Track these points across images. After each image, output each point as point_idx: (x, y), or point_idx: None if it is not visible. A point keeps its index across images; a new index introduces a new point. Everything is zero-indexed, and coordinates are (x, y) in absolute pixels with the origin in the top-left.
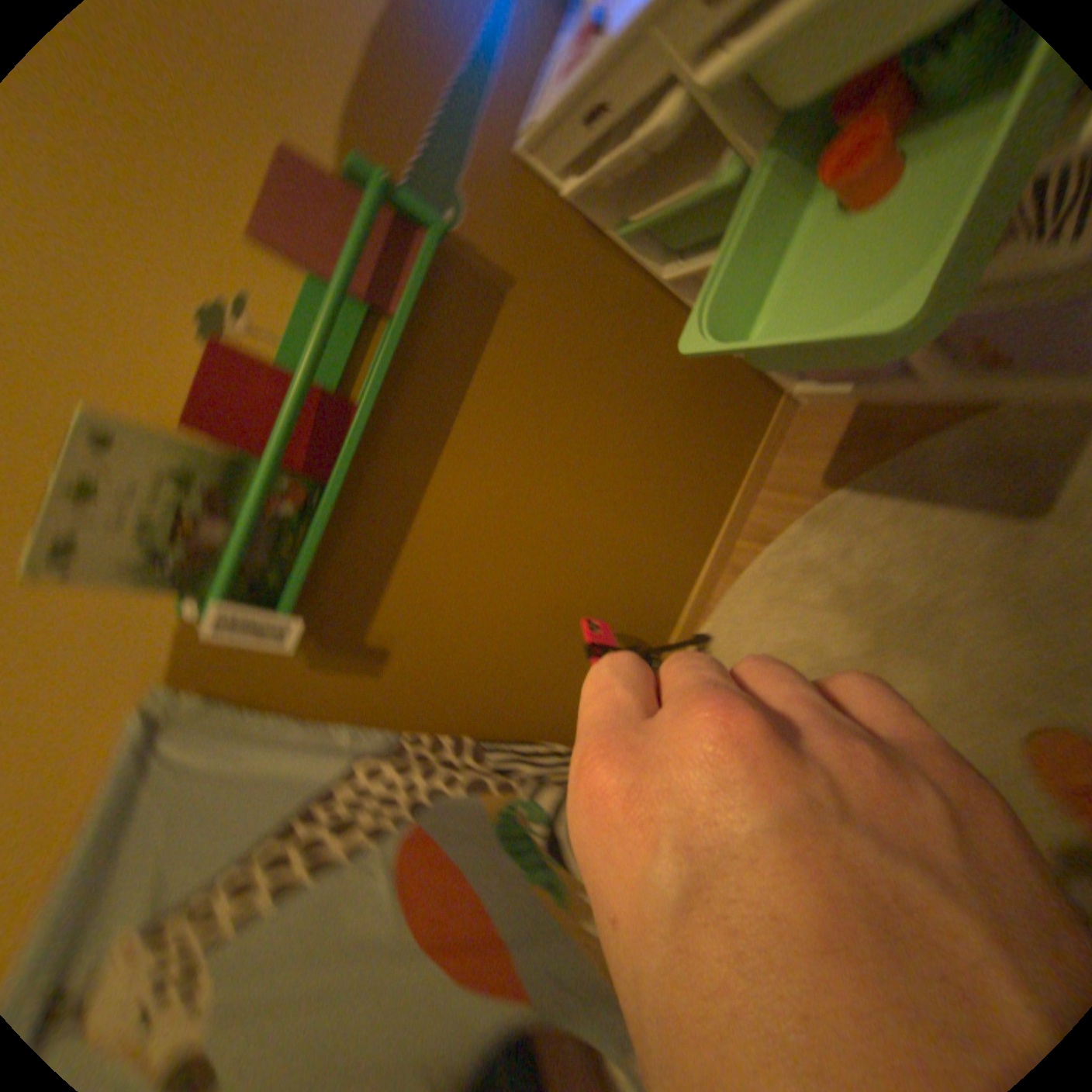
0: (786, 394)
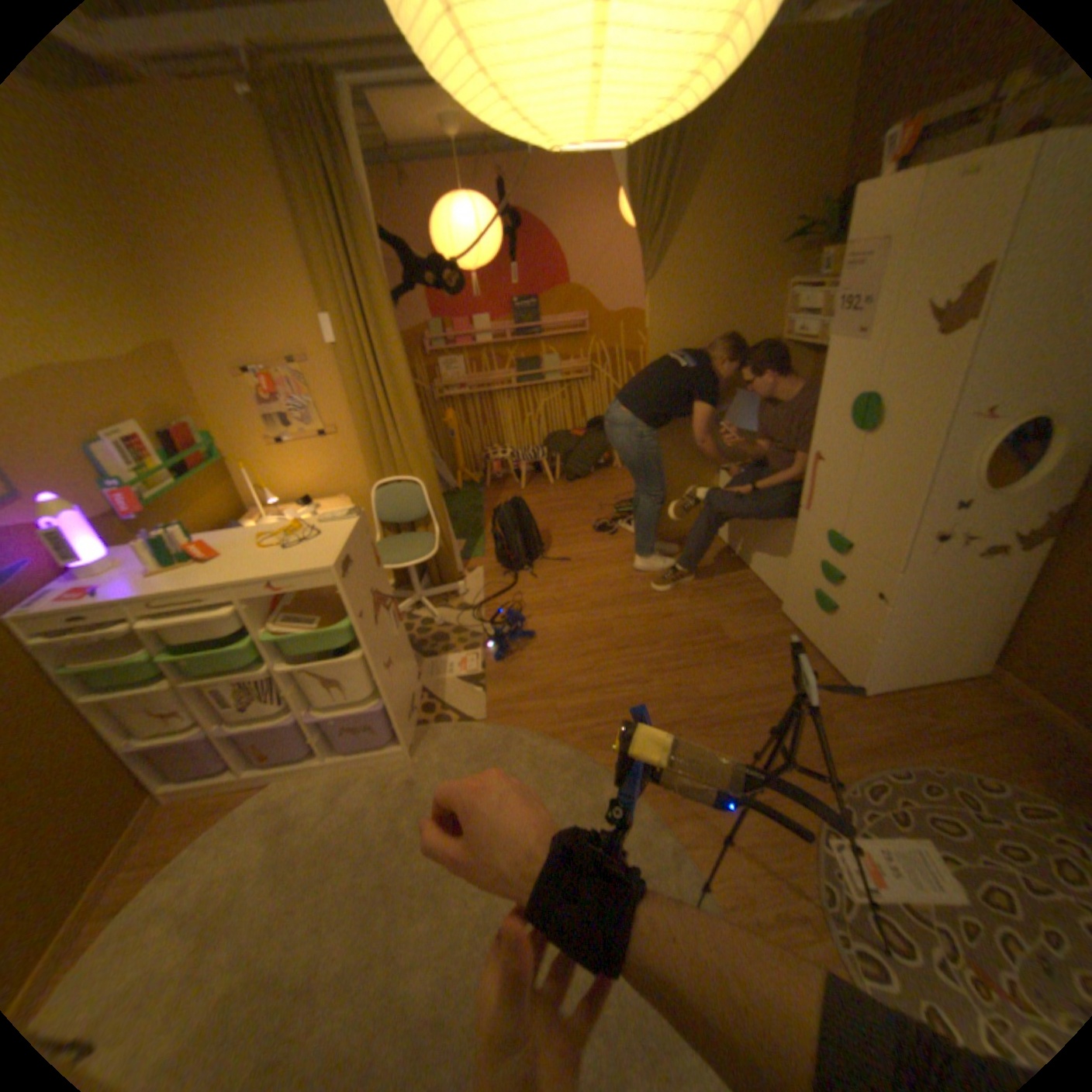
0: (147, 798)
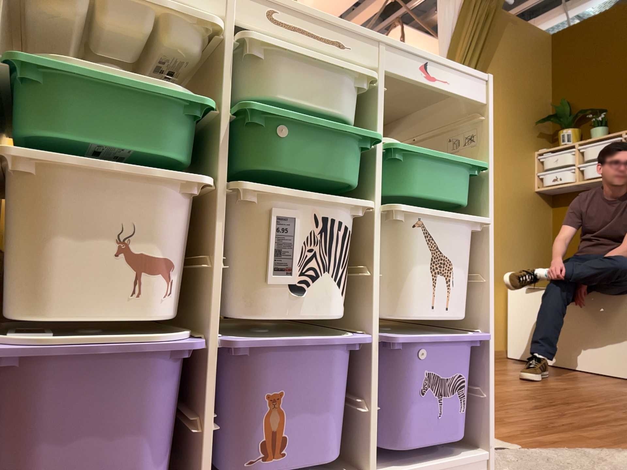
0: None
